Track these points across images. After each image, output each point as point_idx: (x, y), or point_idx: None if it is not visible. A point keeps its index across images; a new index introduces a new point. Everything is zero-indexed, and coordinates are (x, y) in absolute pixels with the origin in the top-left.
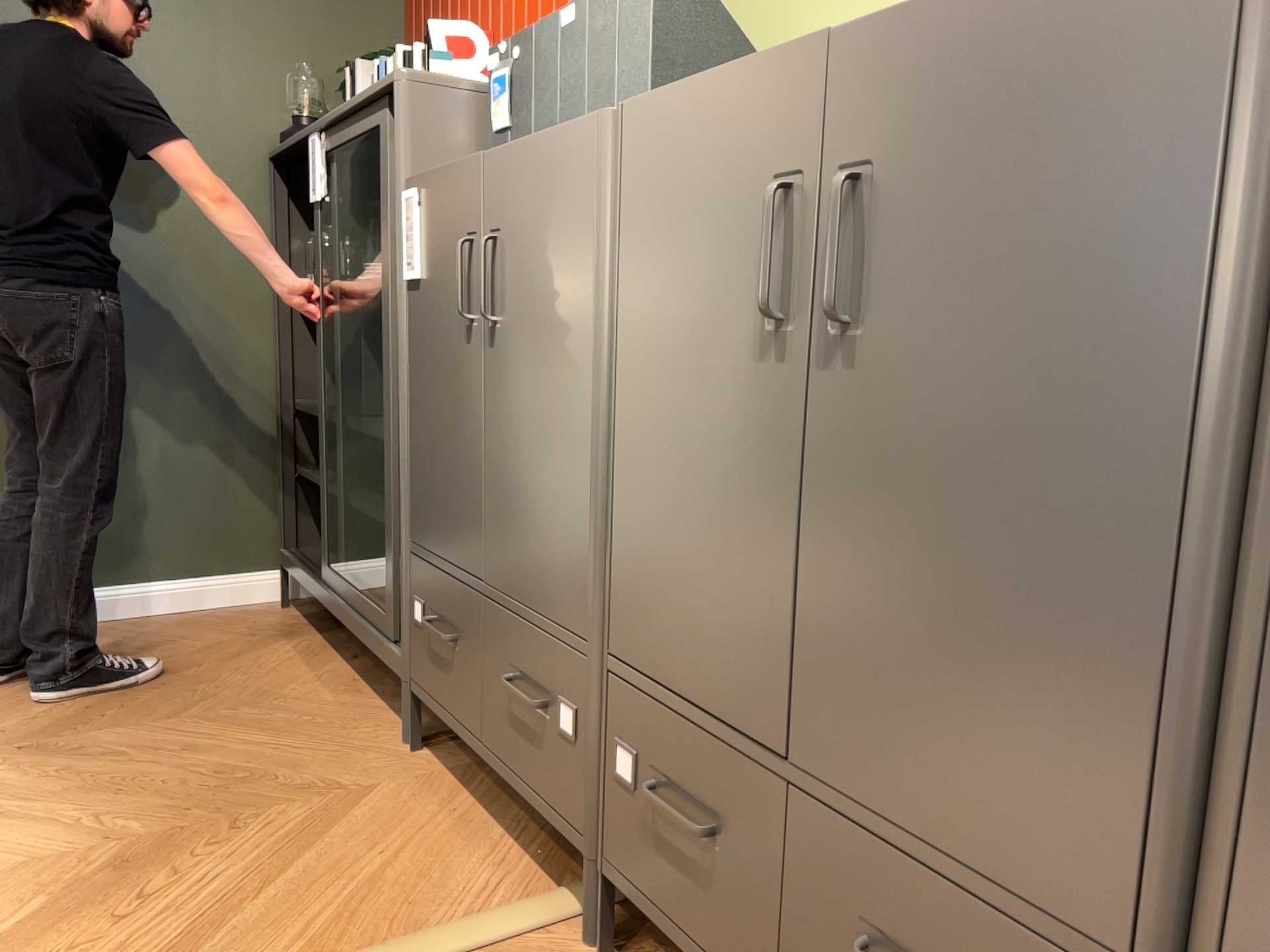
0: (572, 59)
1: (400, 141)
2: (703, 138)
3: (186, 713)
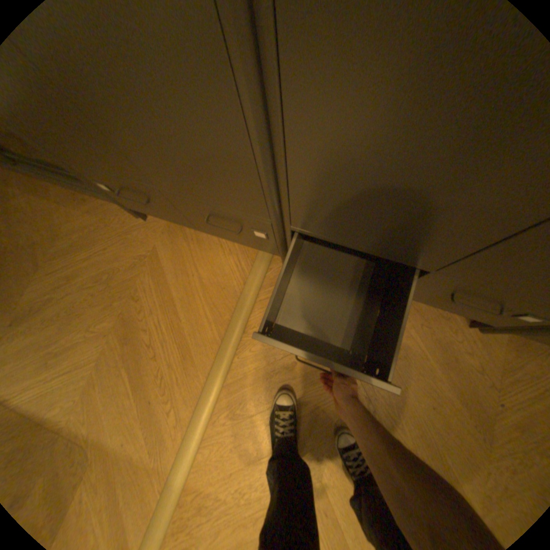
0: None
1: None
2: None
3: (39, 262)
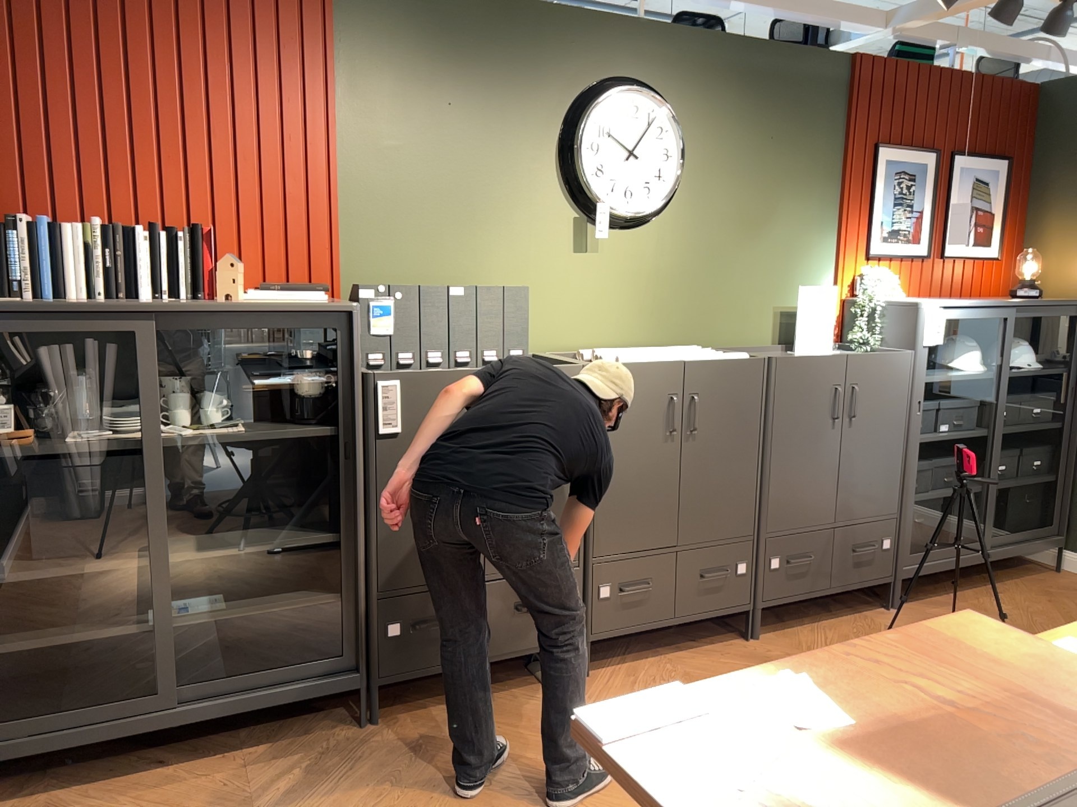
0: (461, 310)
1: (356, 346)
2: (640, 381)
3: None
